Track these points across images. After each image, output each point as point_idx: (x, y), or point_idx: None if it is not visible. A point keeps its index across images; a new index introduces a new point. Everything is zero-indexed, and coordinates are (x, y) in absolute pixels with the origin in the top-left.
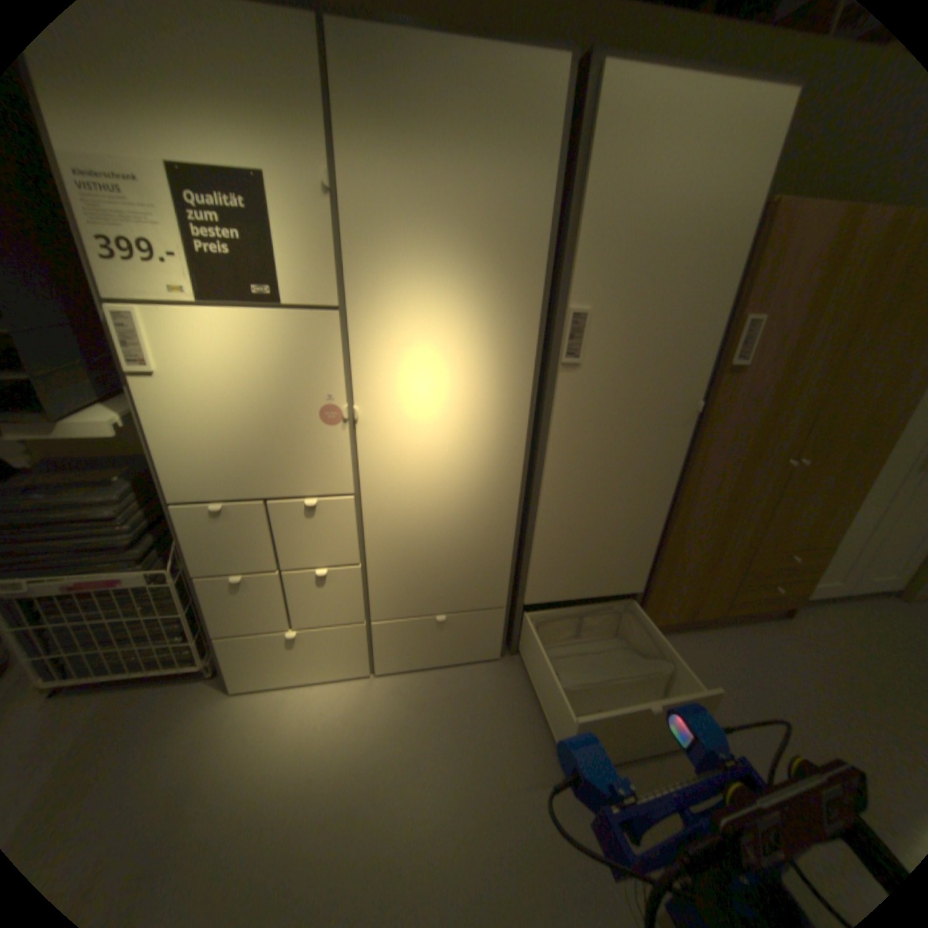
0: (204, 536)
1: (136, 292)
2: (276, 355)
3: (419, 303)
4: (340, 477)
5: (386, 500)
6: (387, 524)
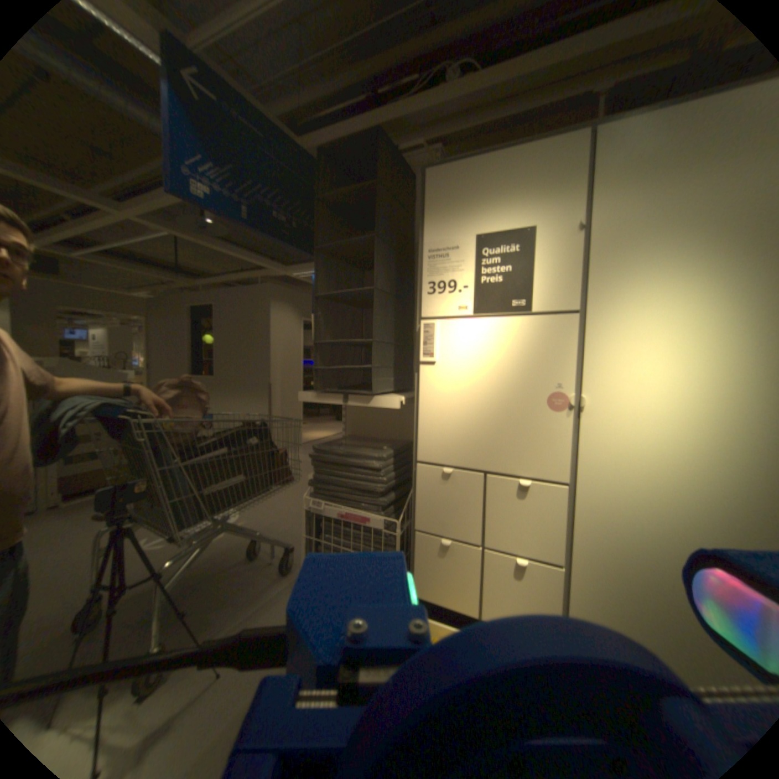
0: (433, 496)
1: (439, 313)
2: (519, 351)
3: (661, 302)
4: (557, 465)
5: (604, 500)
6: (603, 529)
